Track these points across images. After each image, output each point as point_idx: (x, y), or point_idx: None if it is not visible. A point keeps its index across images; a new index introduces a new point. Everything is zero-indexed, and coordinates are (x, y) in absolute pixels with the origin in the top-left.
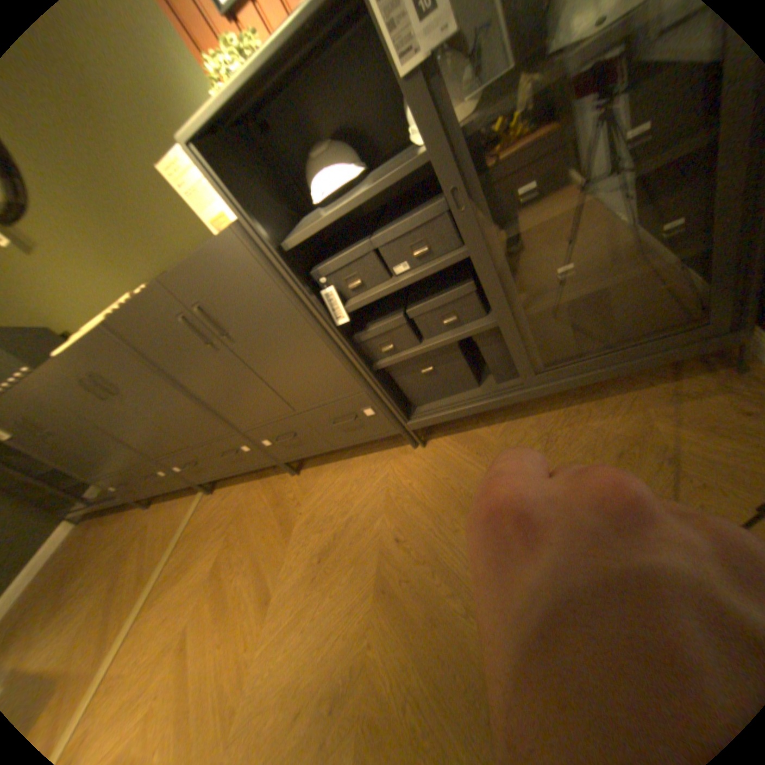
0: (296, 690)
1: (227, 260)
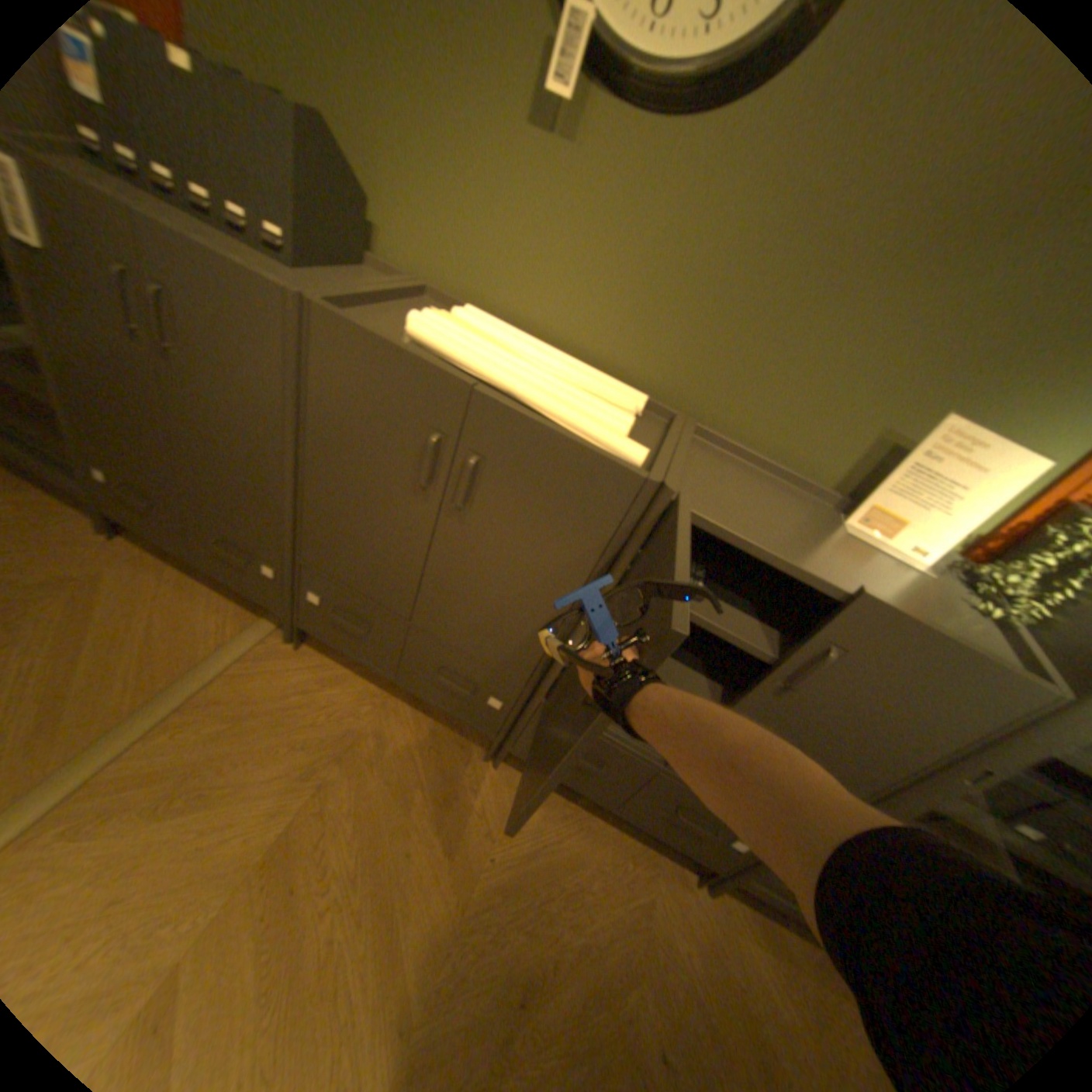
0: None
1: (981, 695)
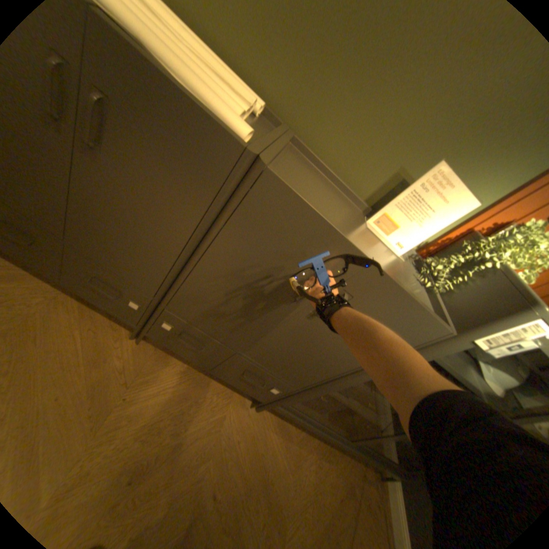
0: None
1: (414, 328)
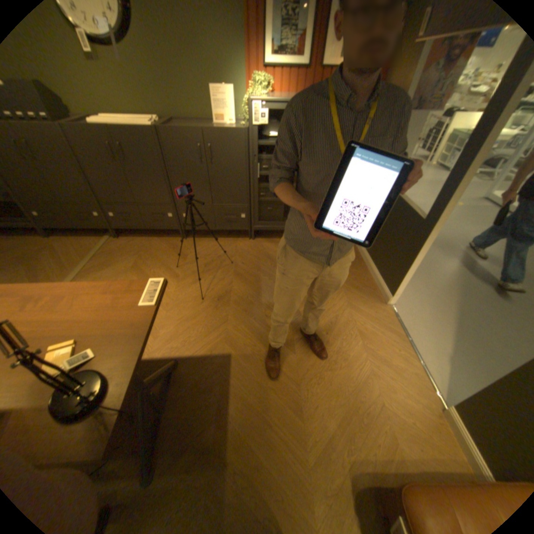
0: (201, 296)
1: (236, 136)
